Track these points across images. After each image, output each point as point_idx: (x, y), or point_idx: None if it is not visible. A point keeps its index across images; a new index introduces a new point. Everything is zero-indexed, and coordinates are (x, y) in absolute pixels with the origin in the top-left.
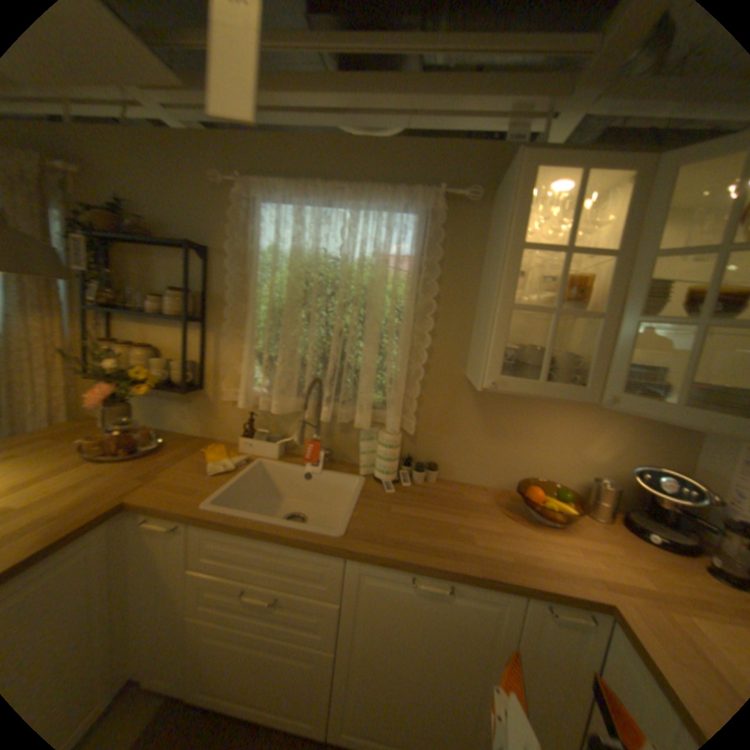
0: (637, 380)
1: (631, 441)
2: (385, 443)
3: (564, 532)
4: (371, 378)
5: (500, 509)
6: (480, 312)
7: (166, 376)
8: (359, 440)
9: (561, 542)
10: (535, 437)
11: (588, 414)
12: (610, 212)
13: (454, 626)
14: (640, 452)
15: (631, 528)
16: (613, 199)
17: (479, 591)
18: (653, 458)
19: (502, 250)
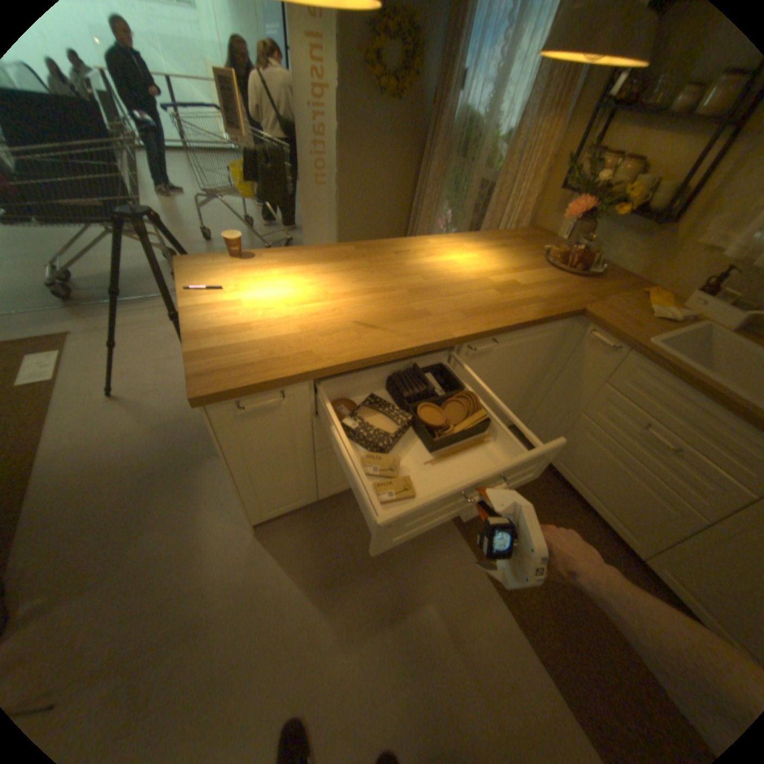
0: None
1: None
2: None
3: None
4: None
5: None
6: None
7: (648, 199)
8: None
9: None
10: None
11: None
12: None
13: None
14: None
15: None
16: None
17: None
18: None
19: None
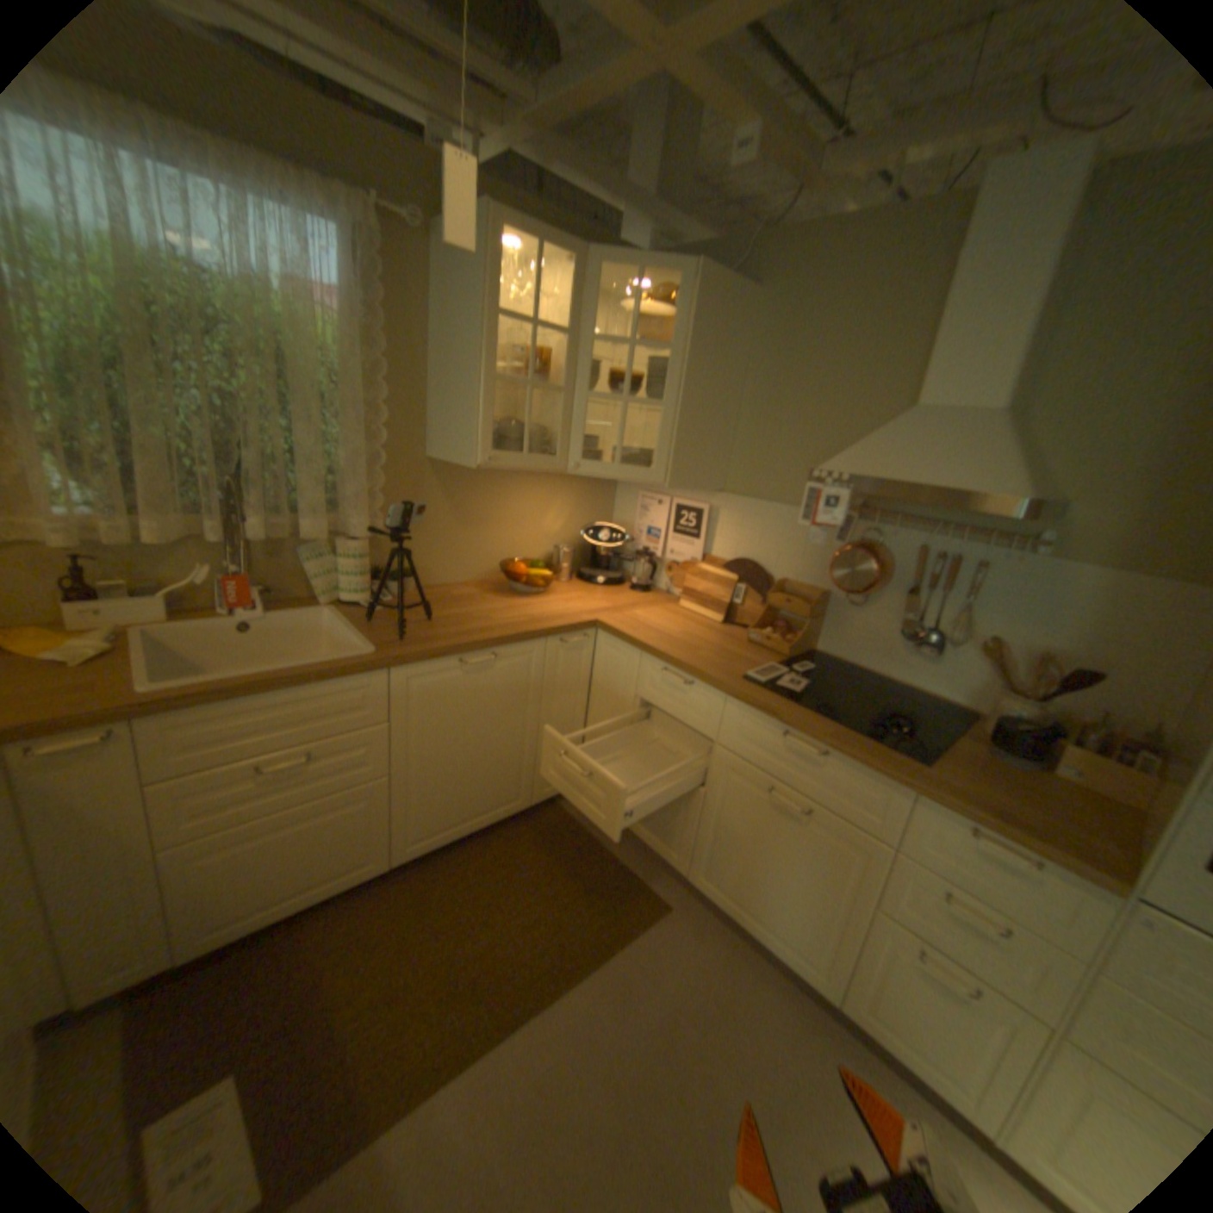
0: (582, 452)
1: (571, 510)
2: (352, 558)
3: (544, 596)
4: (318, 472)
5: (489, 596)
6: (438, 381)
7: None
8: (300, 566)
9: (546, 602)
10: (501, 521)
11: (540, 490)
12: (547, 286)
13: (496, 690)
14: (577, 519)
15: (582, 582)
16: (549, 274)
17: (512, 650)
18: (587, 522)
19: (476, 317)
